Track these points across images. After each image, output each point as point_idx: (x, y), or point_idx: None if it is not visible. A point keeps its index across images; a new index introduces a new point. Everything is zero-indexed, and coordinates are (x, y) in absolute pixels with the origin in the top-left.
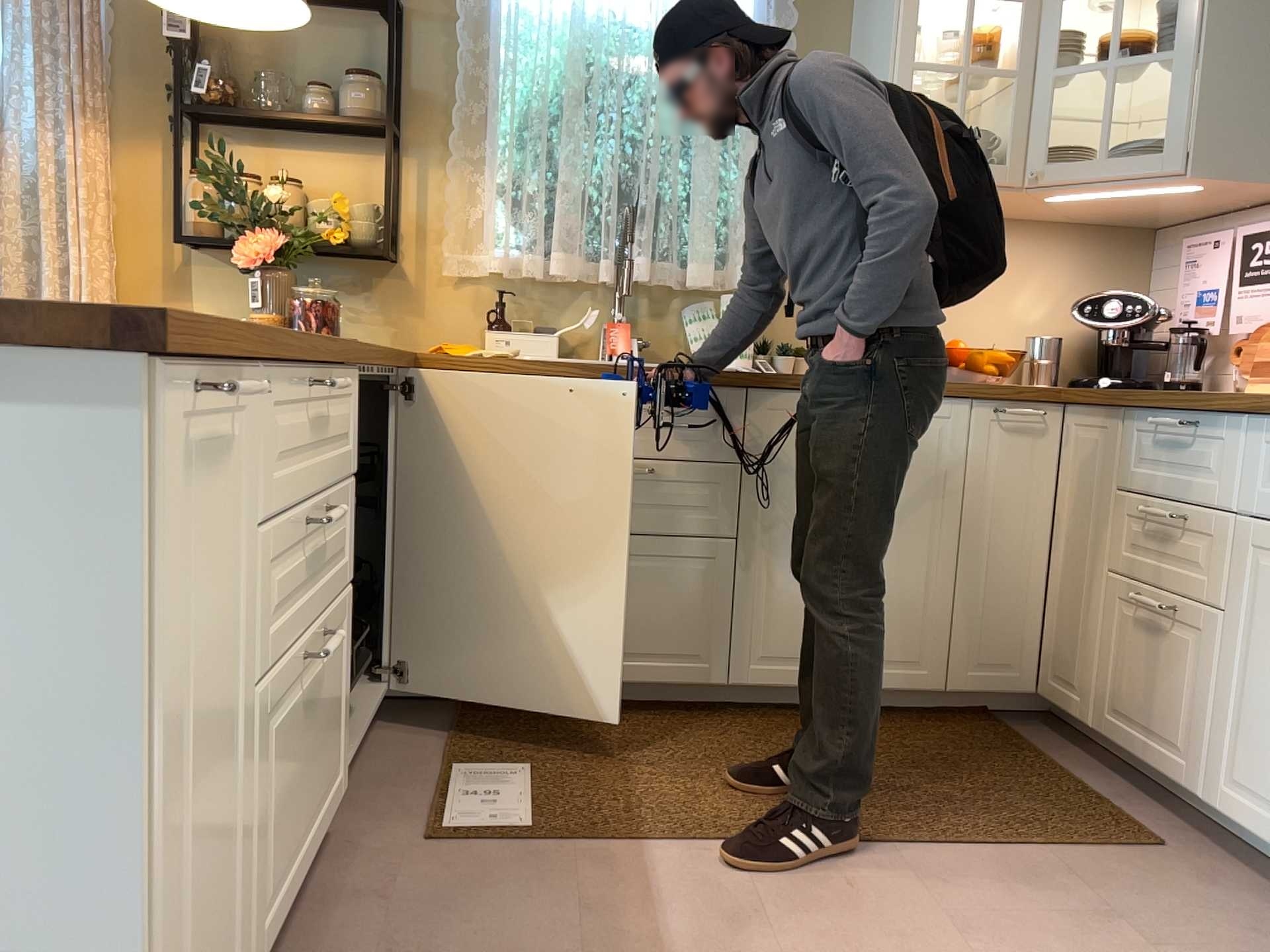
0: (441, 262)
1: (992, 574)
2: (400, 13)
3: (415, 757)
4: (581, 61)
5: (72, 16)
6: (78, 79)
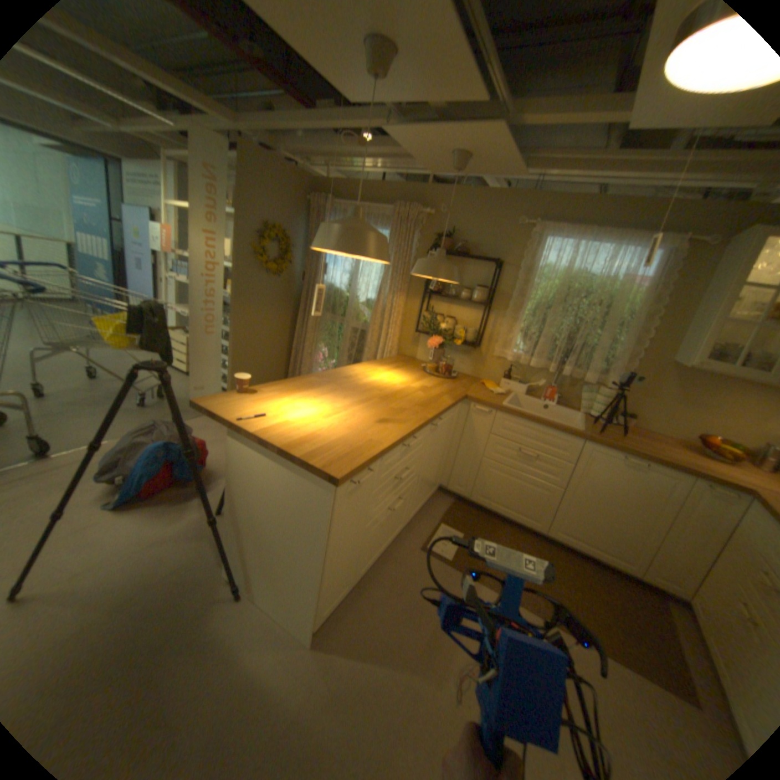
0: (493, 351)
1: (683, 549)
2: (497, 268)
3: (434, 516)
4: (563, 289)
5: (400, 263)
6: (398, 282)
